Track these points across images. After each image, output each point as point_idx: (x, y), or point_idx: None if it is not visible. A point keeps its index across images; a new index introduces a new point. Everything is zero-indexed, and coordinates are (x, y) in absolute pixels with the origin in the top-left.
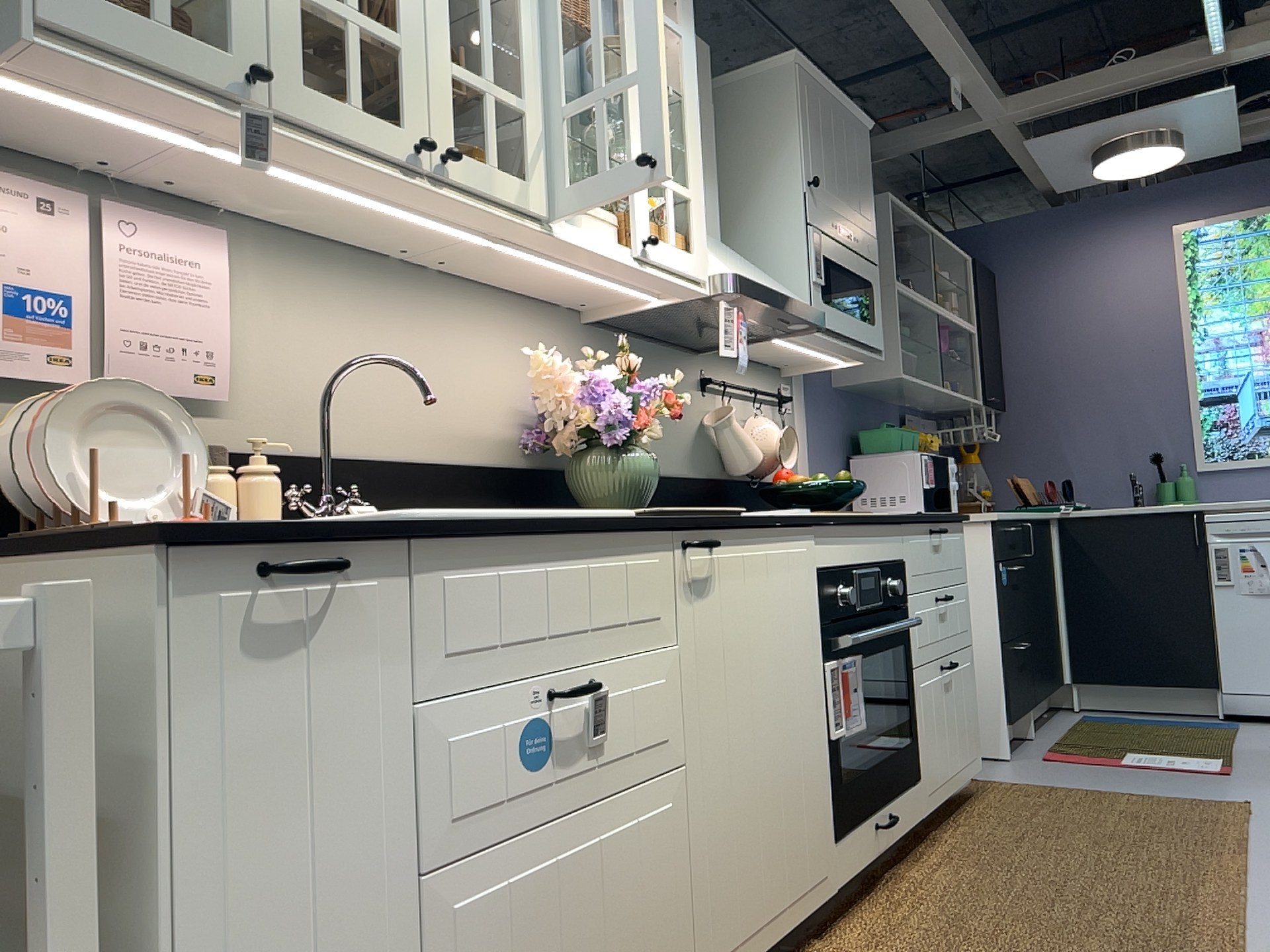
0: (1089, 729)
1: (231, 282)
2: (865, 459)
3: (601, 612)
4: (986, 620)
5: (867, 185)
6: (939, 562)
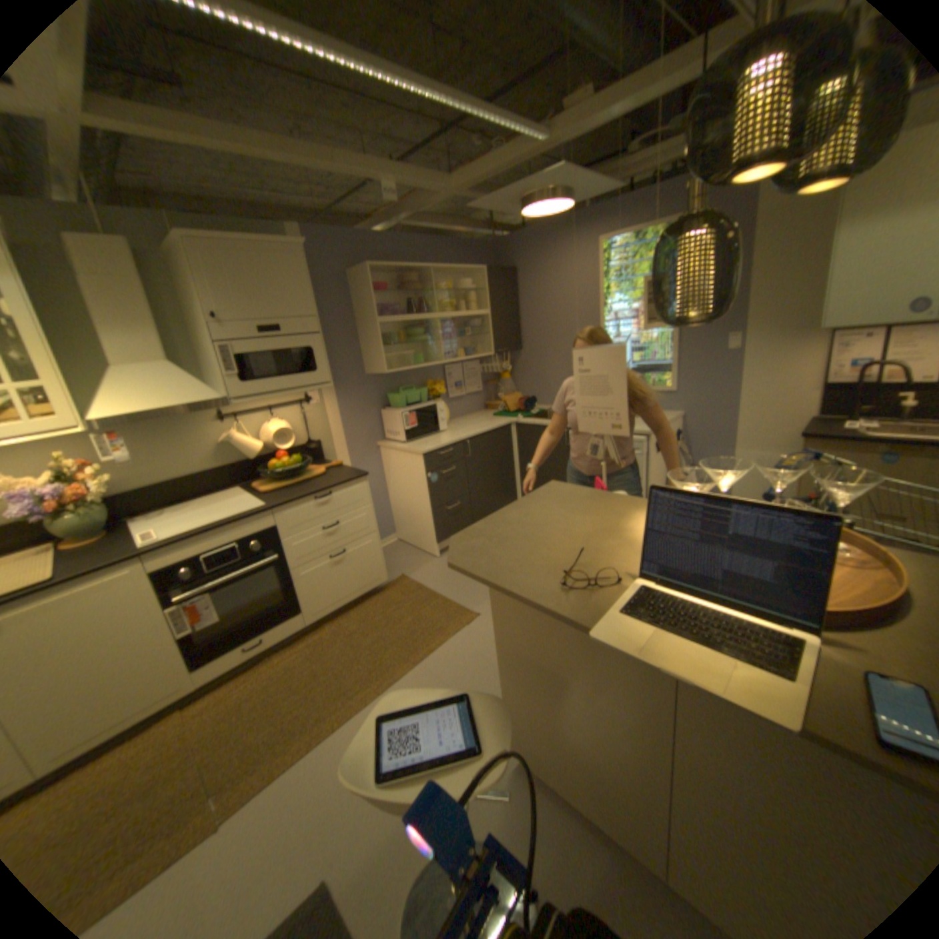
0: None
1: None
2: (386, 412)
3: None
4: (424, 500)
5: (296, 287)
6: (323, 512)
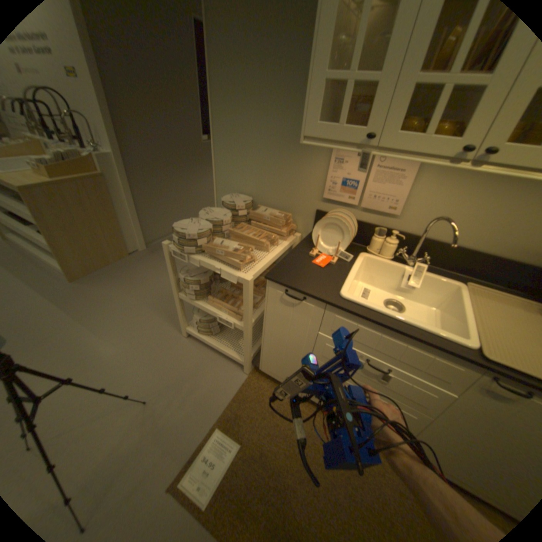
0: None
1: (421, 174)
2: None
3: (410, 362)
4: None
5: None
6: None
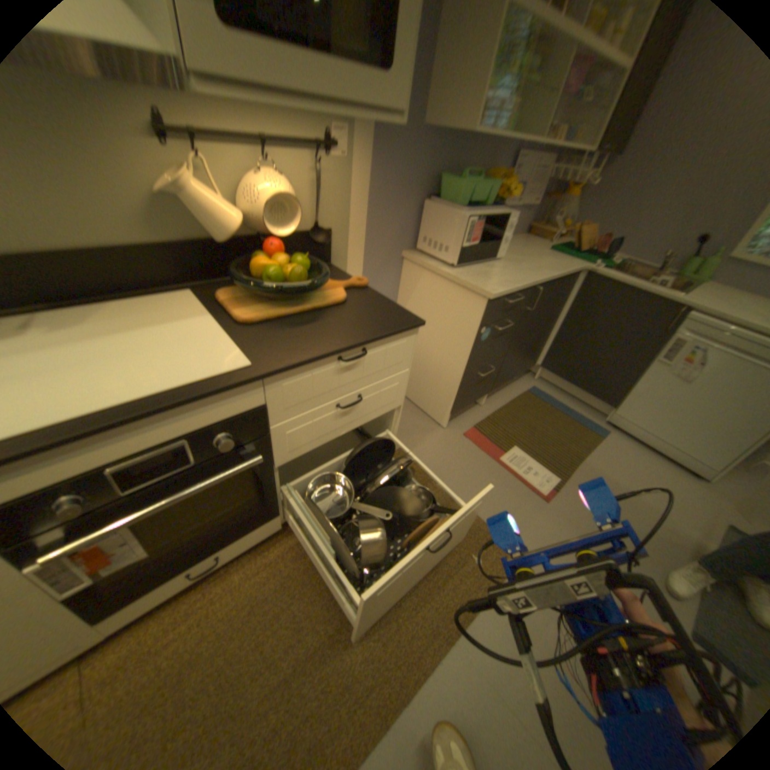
0: (519, 406)
1: None
2: (435, 201)
3: None
4: (459, 357)
5: None
6: (346, 377)
